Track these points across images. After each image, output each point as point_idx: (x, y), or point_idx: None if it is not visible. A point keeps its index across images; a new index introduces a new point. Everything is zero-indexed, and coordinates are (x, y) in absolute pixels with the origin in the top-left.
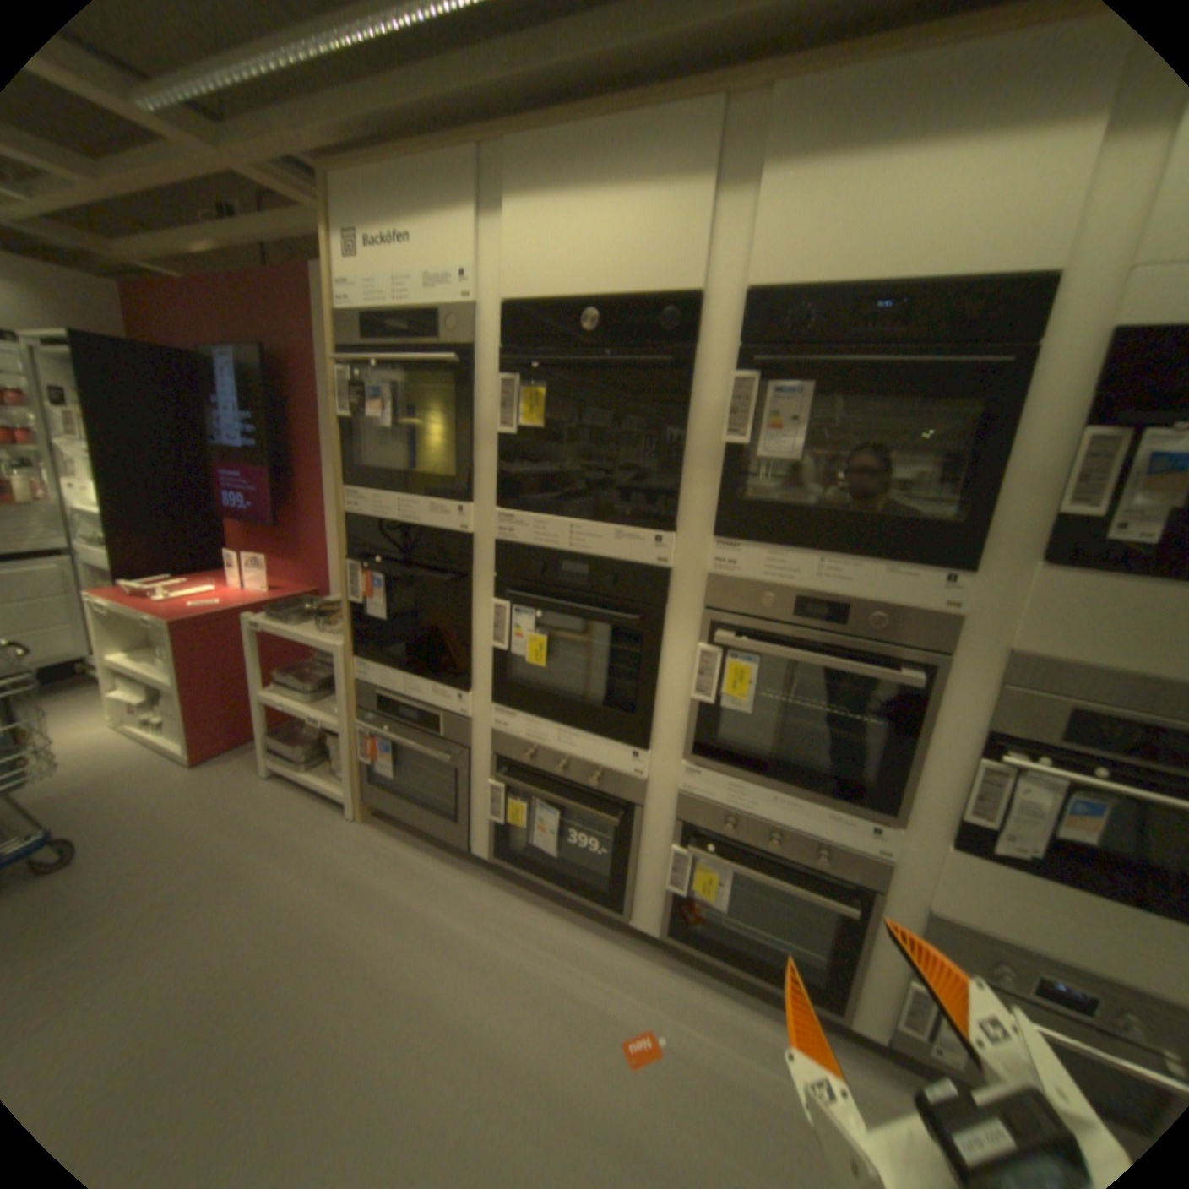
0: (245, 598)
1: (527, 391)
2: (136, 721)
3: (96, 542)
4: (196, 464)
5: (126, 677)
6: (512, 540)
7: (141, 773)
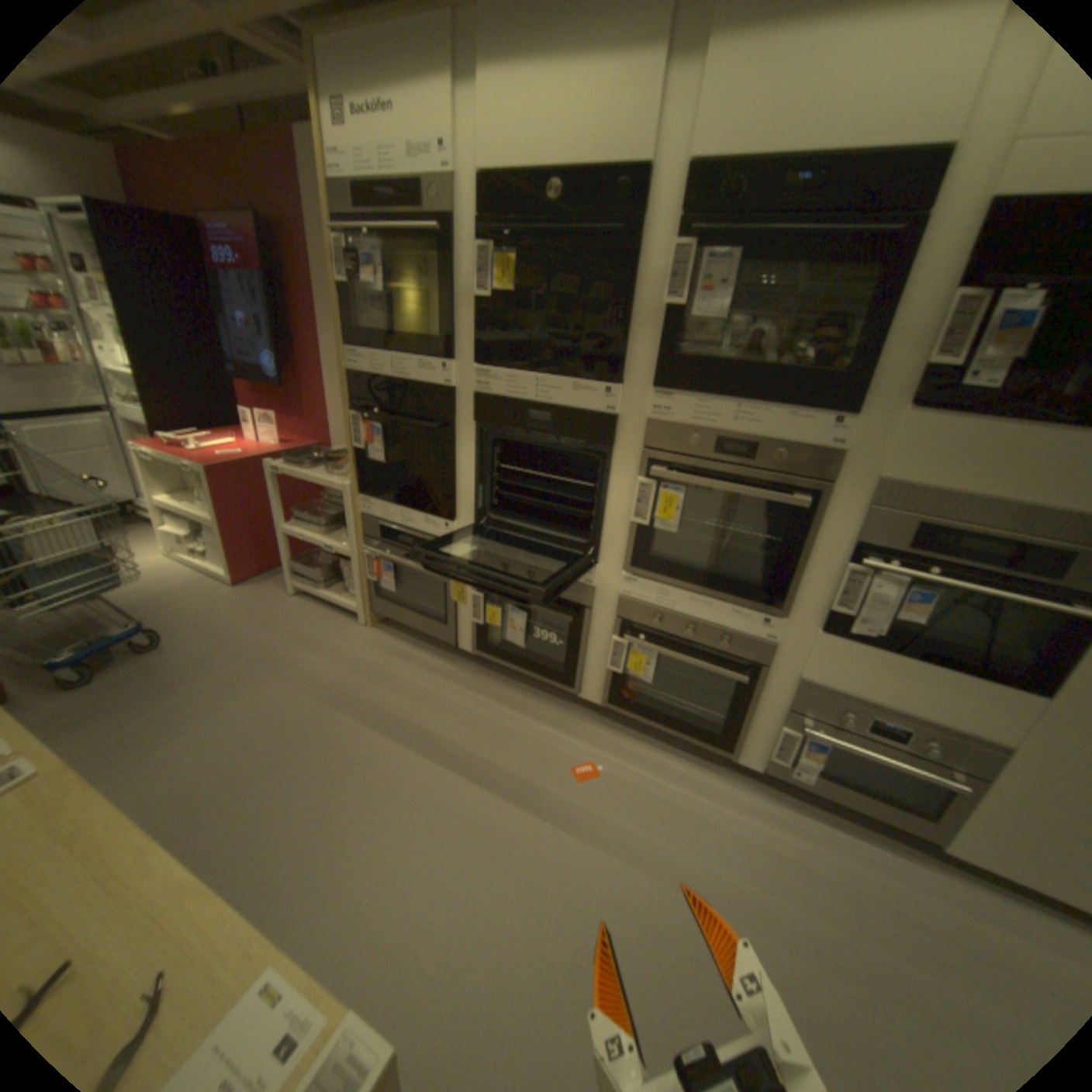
0: (260, 449)
1: (499, 258)
2: (184, 551)
3: (127, 401)
4: (204, 329)
5: (170, 516)
6: (487, 393)
7: (195, 589)
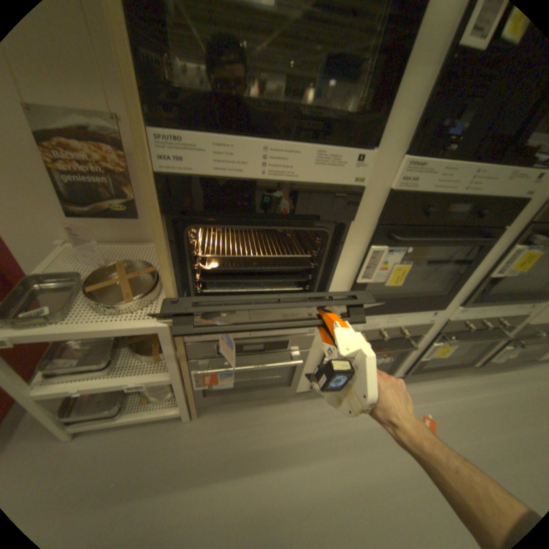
0: None
1: None
2: None
3: None
4: None
5: None
6: (413, 185)
7: None
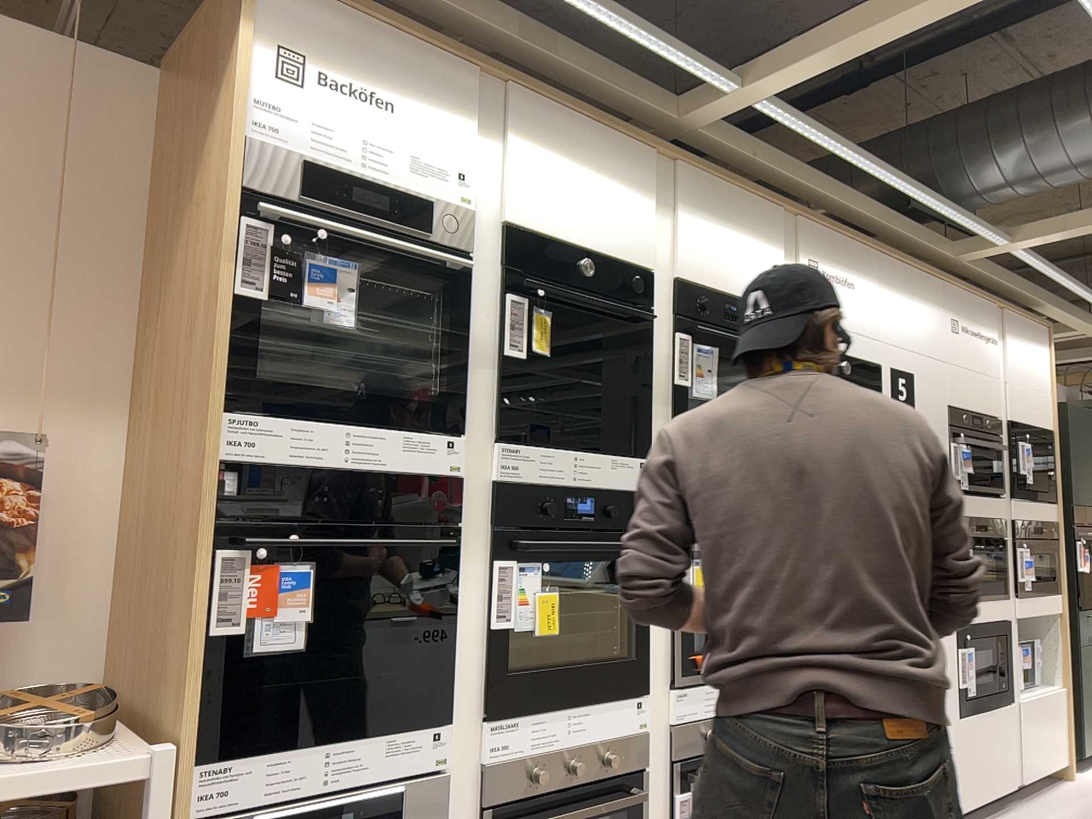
0: None
1: (541, 318)
2: None
3: None
4: None
5: None
6: (517, 475)
7: None
